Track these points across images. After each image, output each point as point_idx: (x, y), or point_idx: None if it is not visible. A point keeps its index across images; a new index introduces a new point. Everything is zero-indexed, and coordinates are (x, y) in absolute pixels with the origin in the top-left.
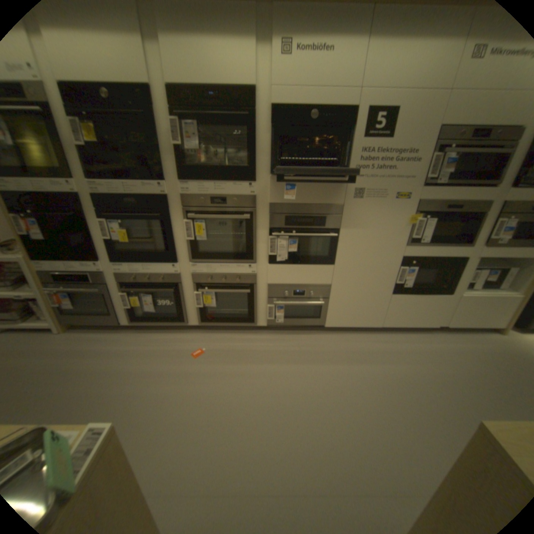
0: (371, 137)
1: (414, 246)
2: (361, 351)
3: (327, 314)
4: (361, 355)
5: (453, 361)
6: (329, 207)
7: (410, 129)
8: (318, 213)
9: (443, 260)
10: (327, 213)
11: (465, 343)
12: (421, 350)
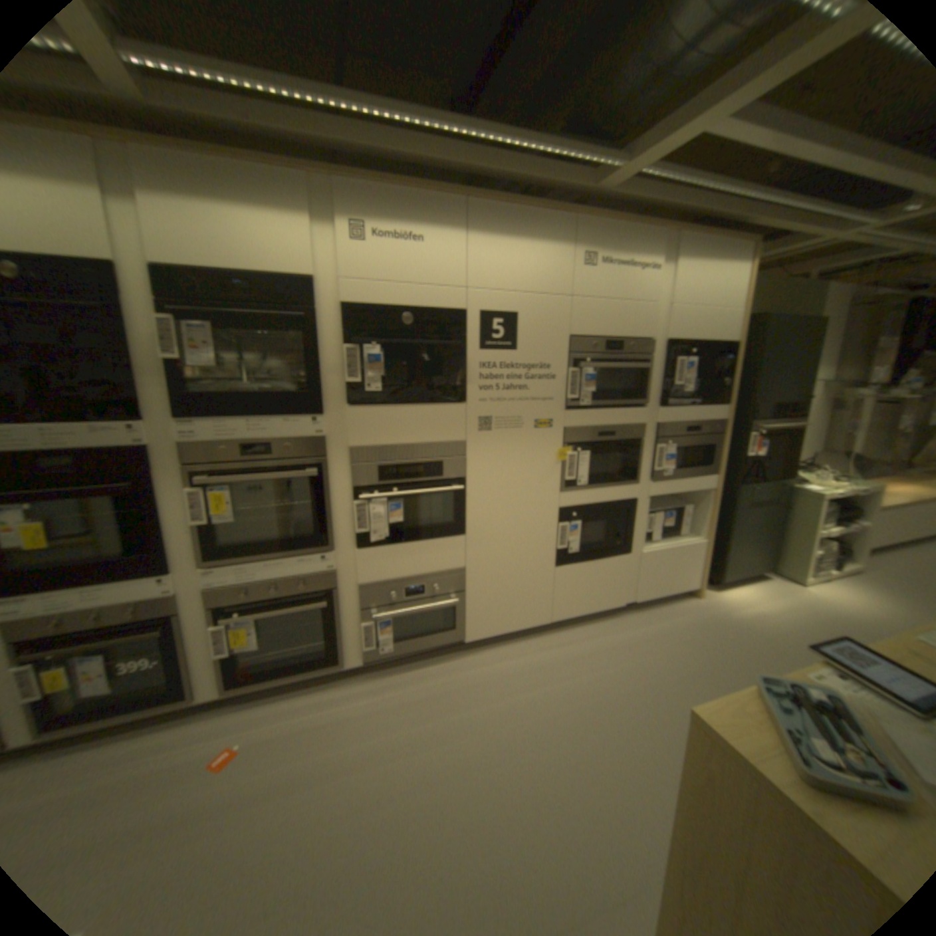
0: (489, 349)
1: (570, 492)
2: (529, 670)
3: (467, 619)
4: (530, 677)
5: (653, 651)
6: (446, 447)
7: (536, 341)
8: (431, 458)
9: (609, 507)
10: (445, 456)
11: (661, 622)
12: (610, 647)
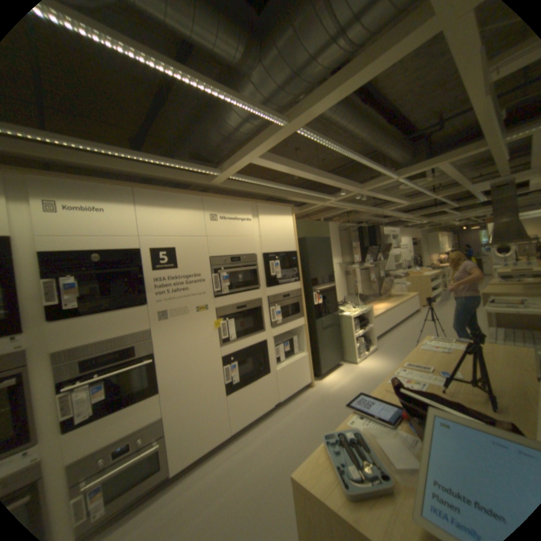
0: (159, 270)
1: (226, 345)
2: (218, 480)
3: (168, 458)
4: (219, 485)
5: (292, 431)
6: (135, 336)
7: (189, 262)
8: (124, 346)
9: (251, 349)
10: (135, 342)
11: (295, 410)
12: (268, 438)
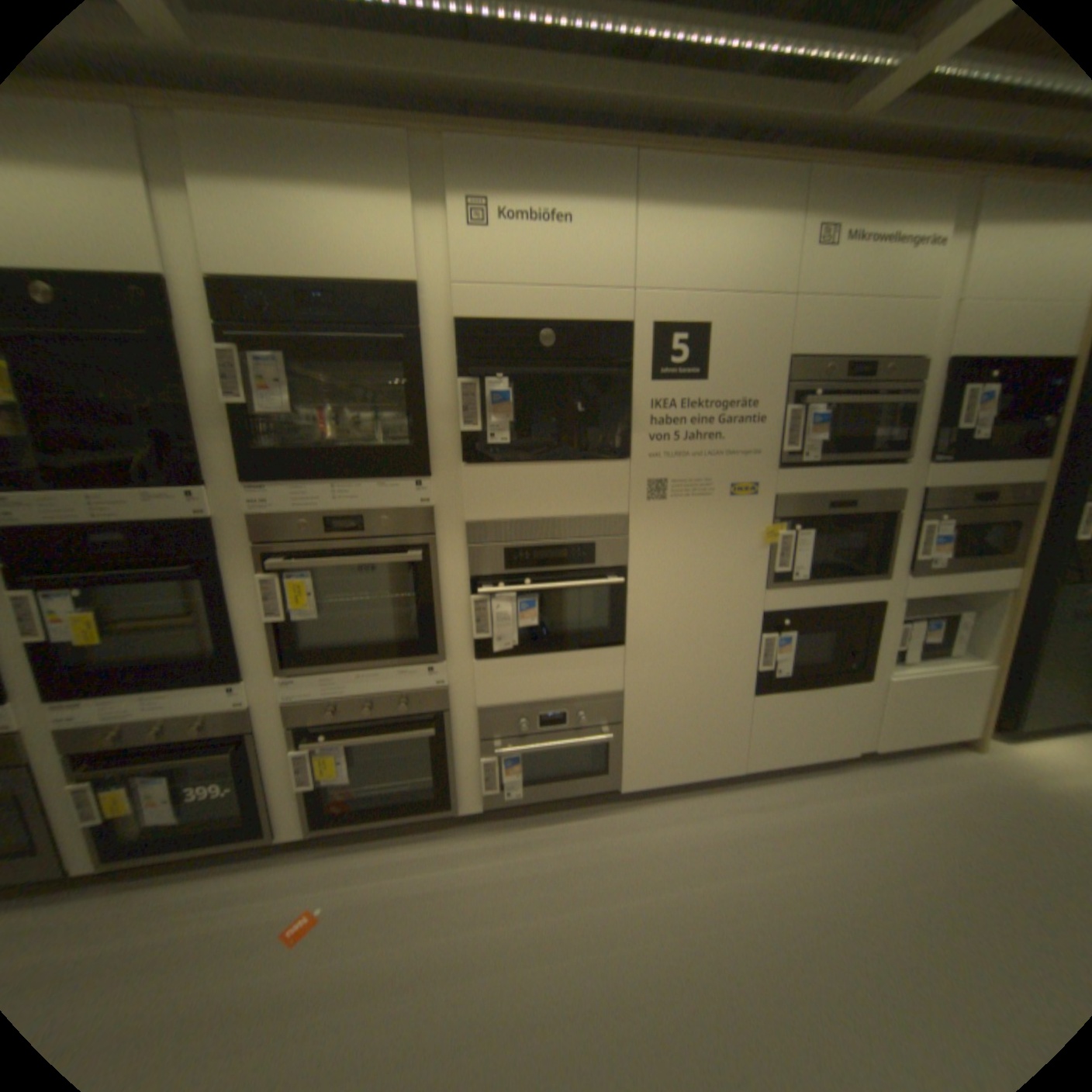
0: (665, 380)
1: (782, 589)
2: (713, 845)
3: (624, 762)
4: (715, 856)
5: (908, 835)
6: (599, 523)
7: (737, 365)
8: (577, 537)
9: (841, 613)
10: (597, 536)
11: (918, 786)
12: (837, 819)
